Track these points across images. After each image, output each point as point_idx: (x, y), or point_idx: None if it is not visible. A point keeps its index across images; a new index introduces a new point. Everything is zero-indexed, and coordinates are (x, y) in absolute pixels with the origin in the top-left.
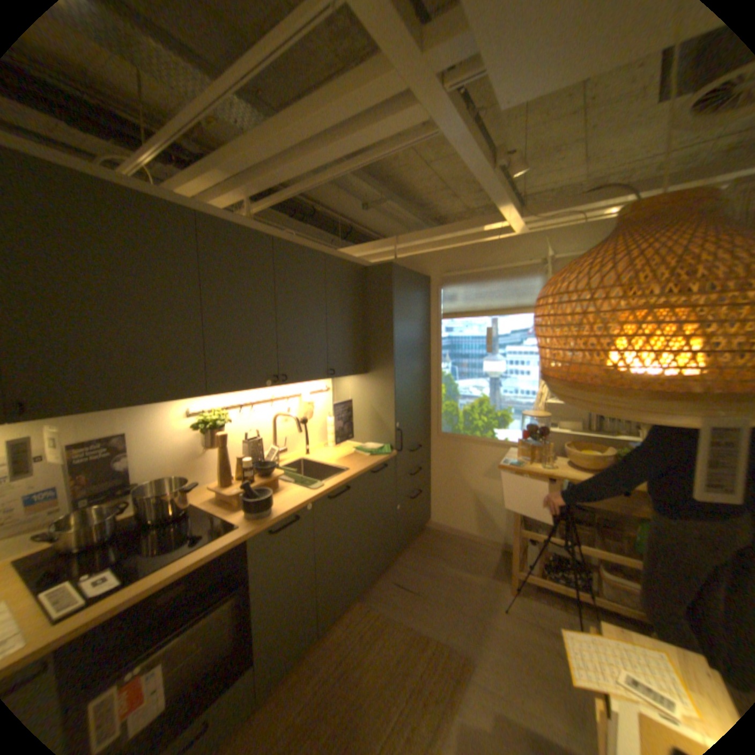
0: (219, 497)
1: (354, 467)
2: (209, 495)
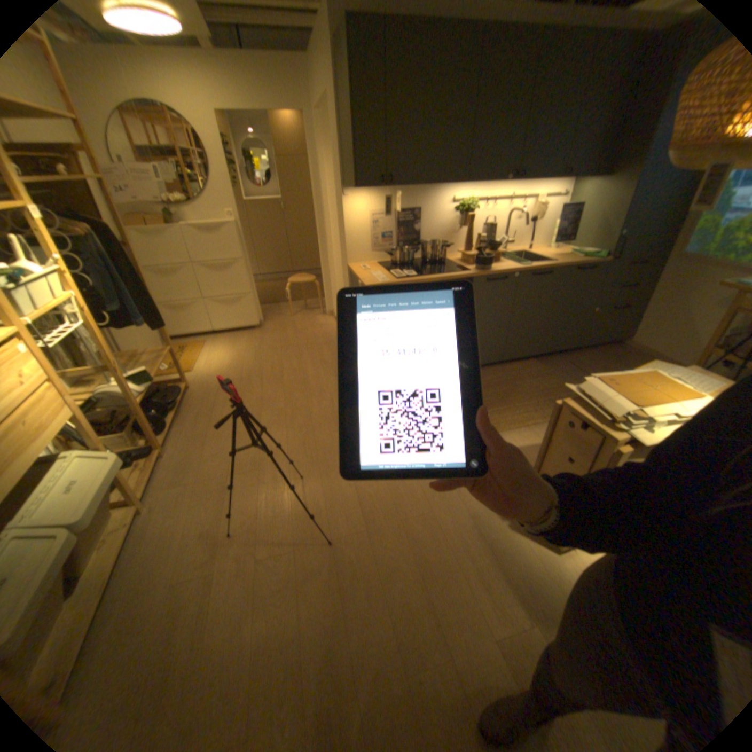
0: (461, 258)
1: (562, 260)
2: (456, 258)
